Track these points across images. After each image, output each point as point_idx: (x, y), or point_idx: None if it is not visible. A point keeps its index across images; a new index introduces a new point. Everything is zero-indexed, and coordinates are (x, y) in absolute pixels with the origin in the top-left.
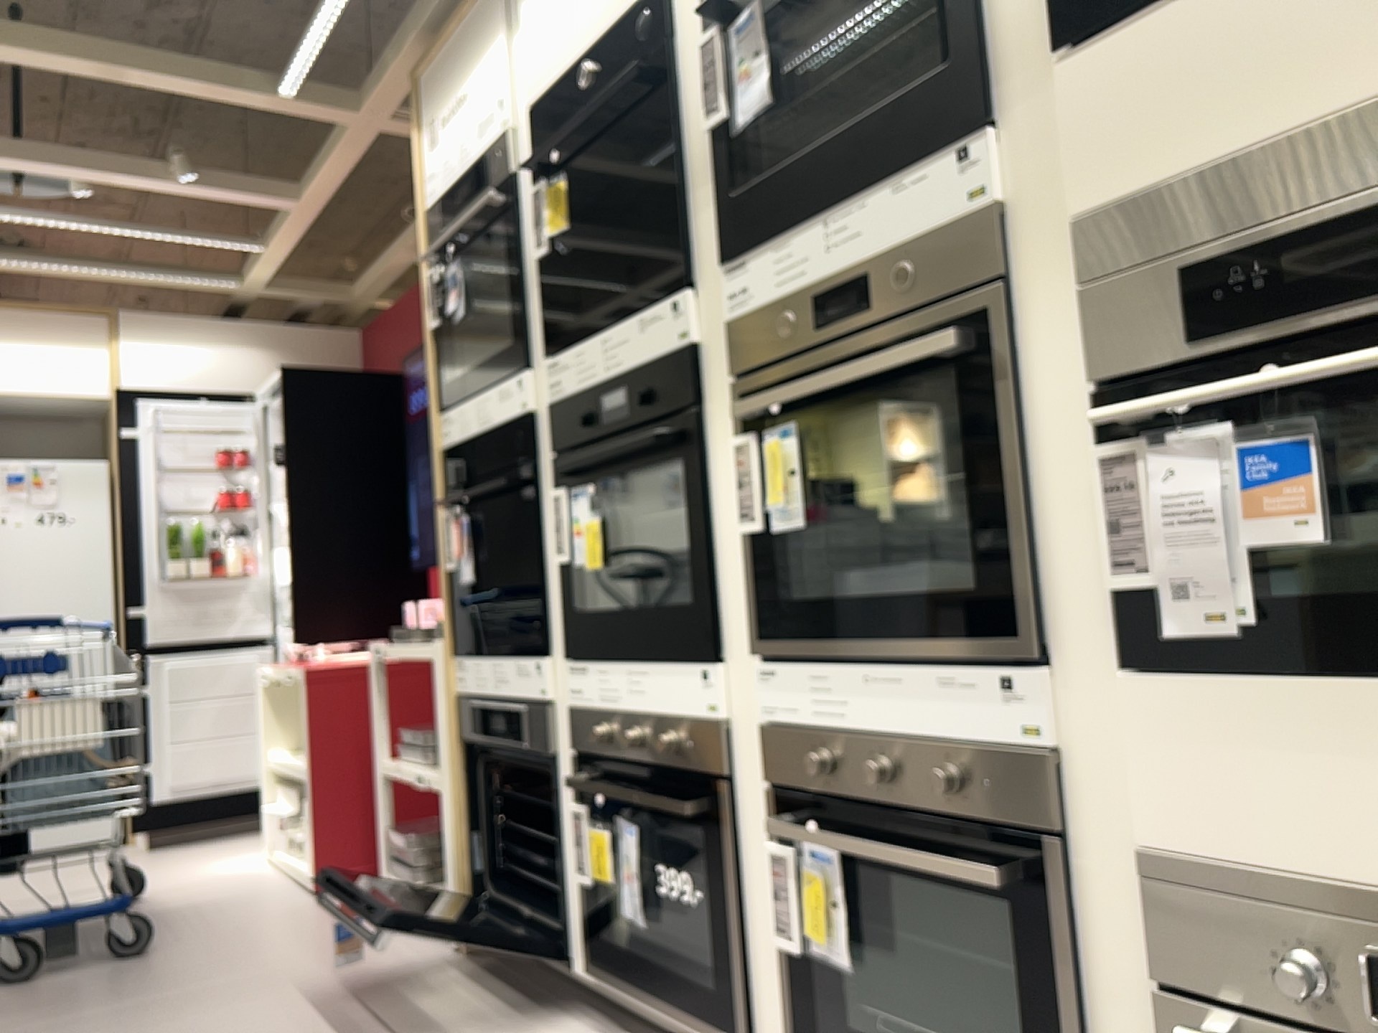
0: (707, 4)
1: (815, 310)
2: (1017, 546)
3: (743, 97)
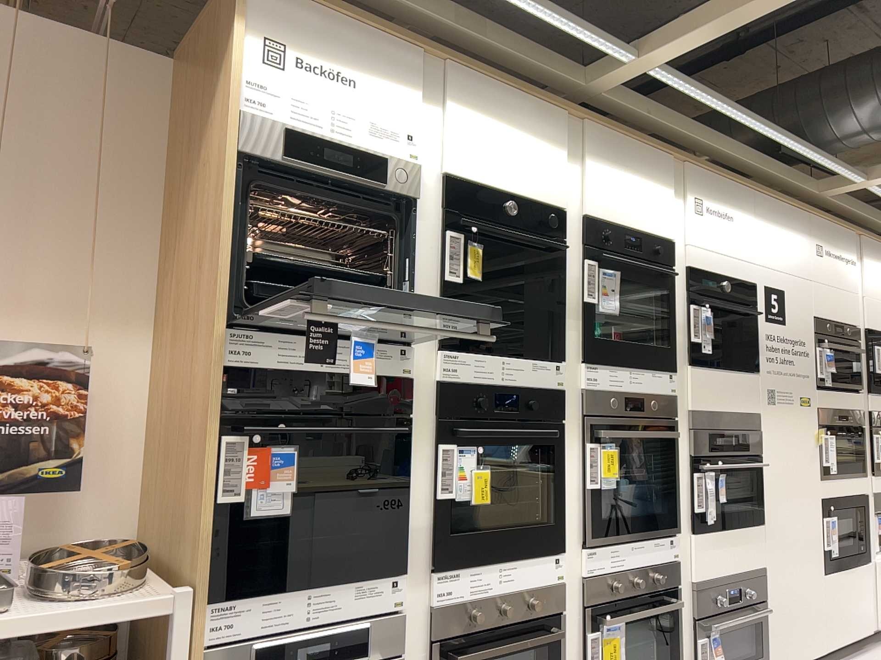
0: (594, 249)
1: (622, 402)
2: (675, 498)
3: (604, 300)
